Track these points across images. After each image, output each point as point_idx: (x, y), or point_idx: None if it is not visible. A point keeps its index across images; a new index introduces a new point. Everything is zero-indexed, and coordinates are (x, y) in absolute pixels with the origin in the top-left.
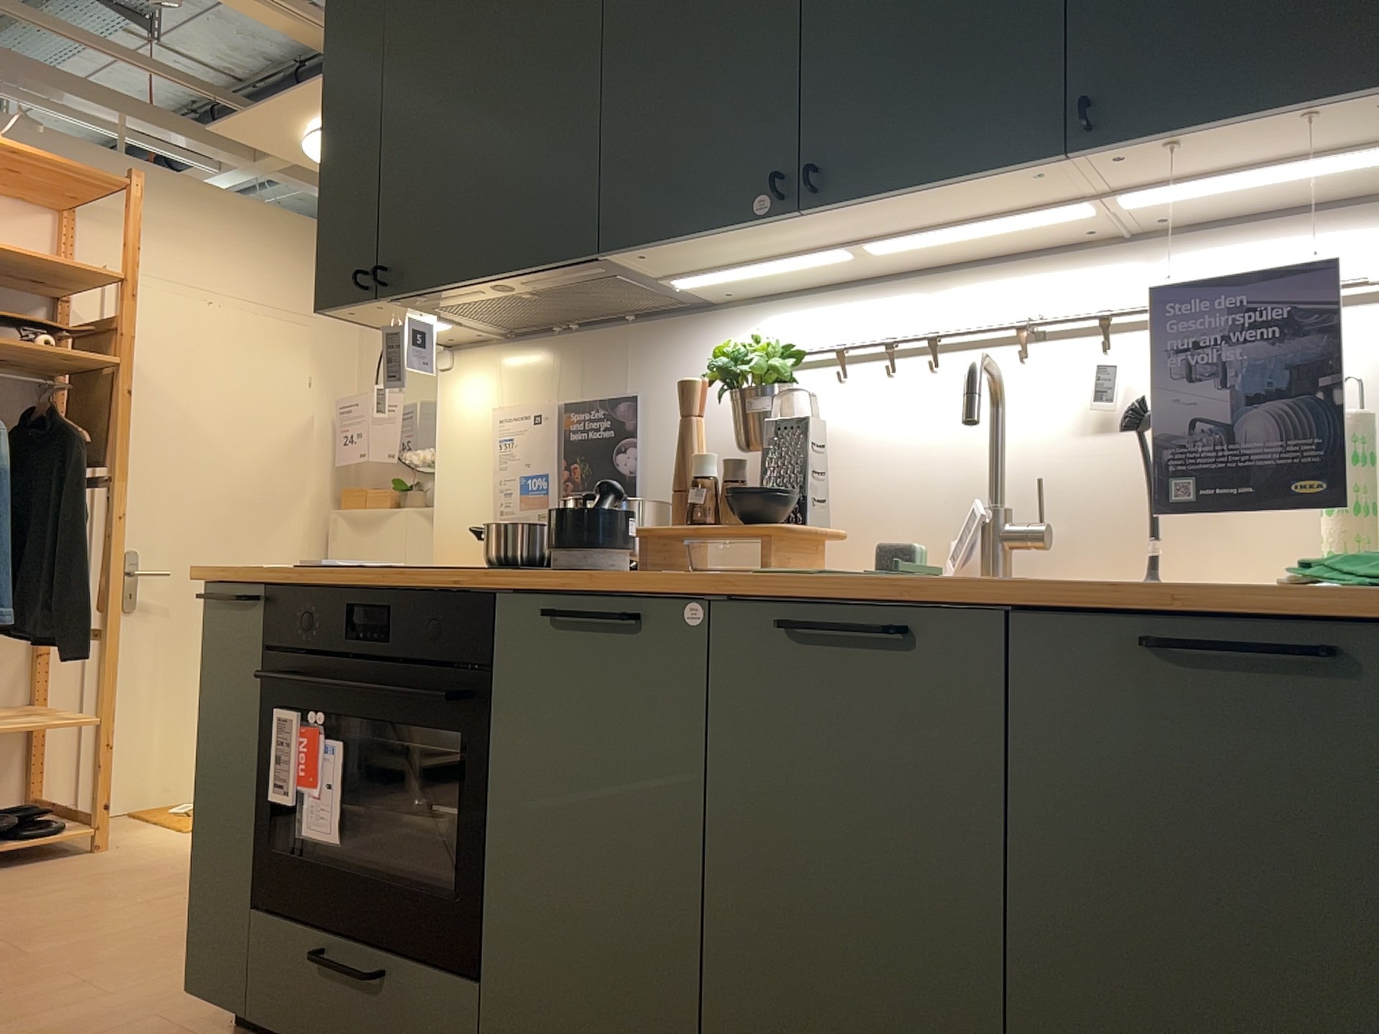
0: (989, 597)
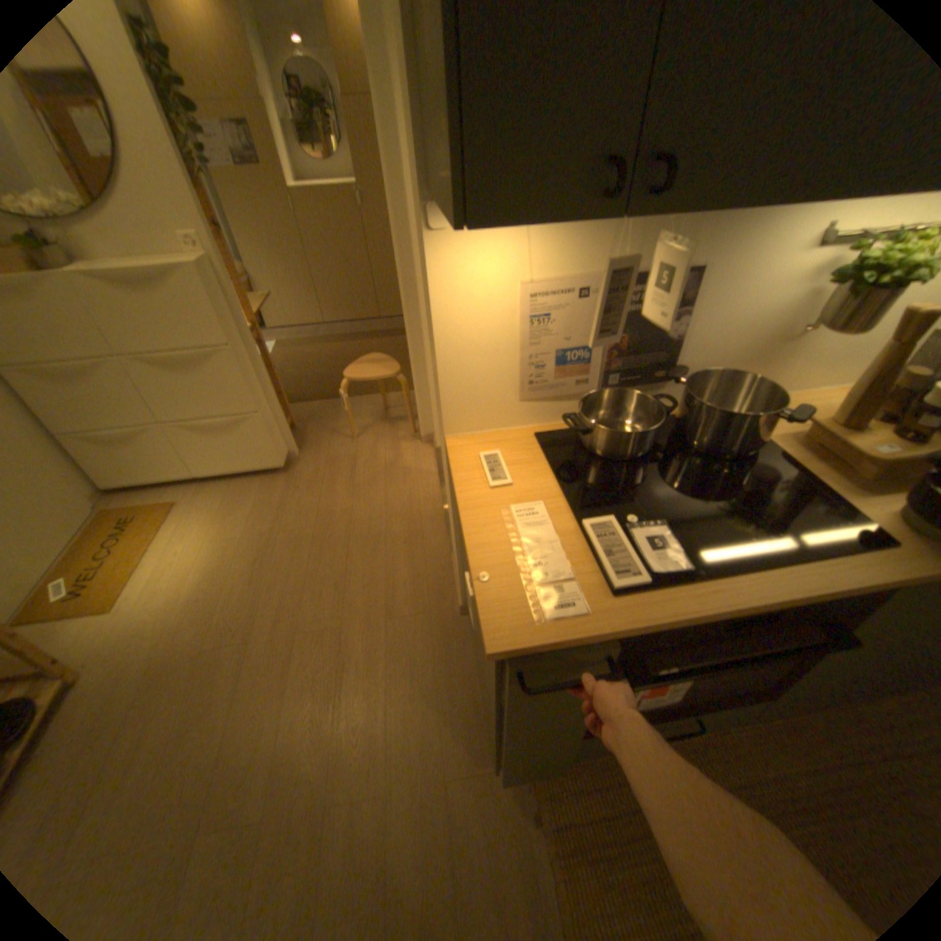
0: None
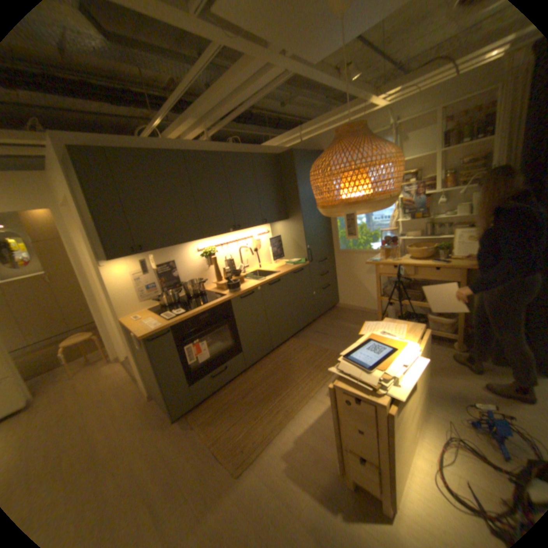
0: (284, 274)
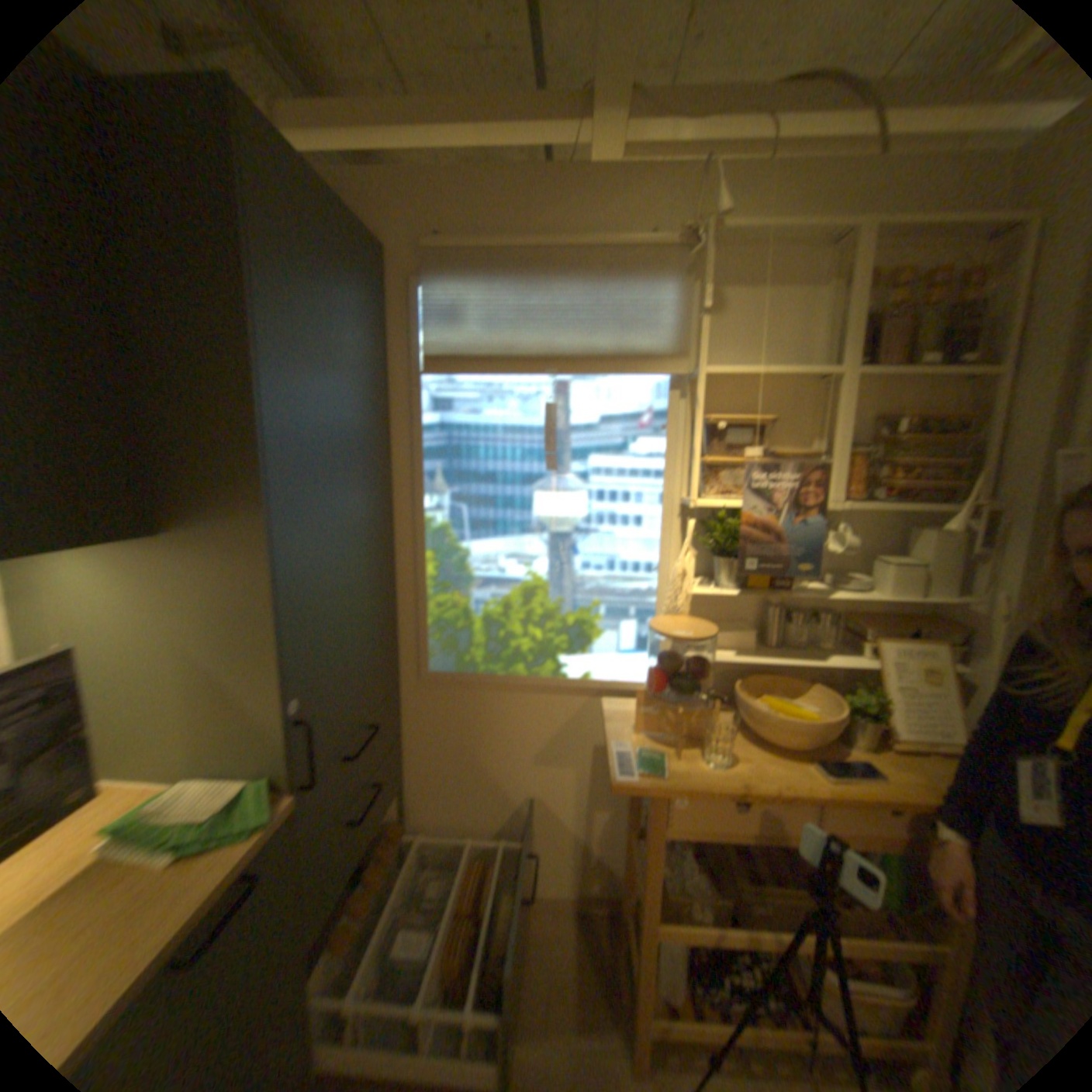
0: None
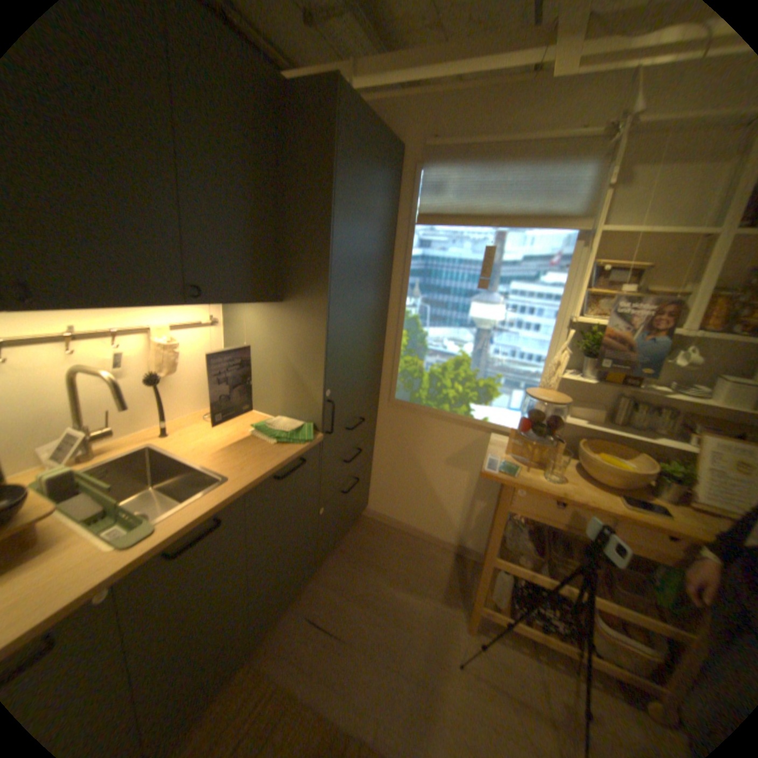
0: (242, 492)
